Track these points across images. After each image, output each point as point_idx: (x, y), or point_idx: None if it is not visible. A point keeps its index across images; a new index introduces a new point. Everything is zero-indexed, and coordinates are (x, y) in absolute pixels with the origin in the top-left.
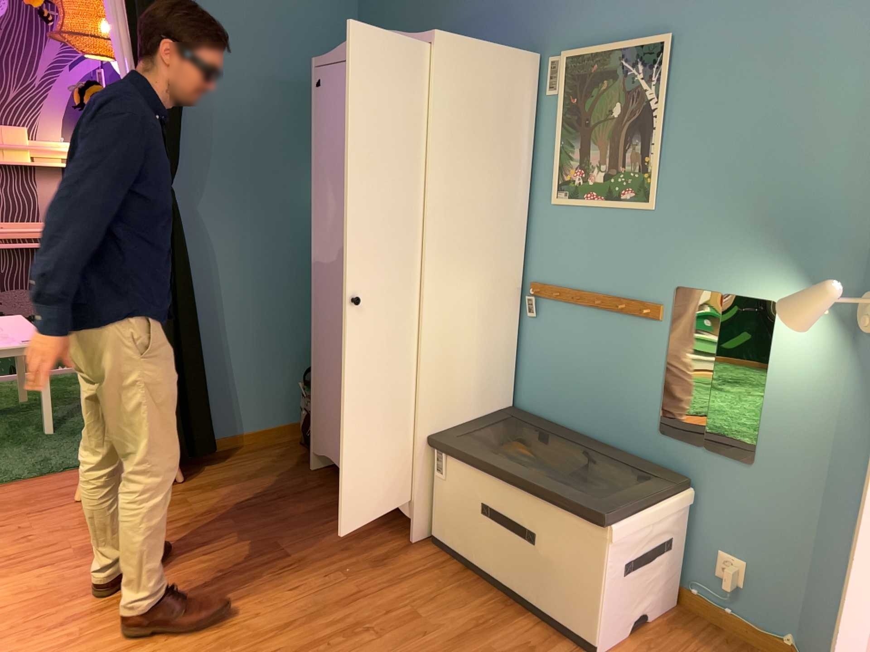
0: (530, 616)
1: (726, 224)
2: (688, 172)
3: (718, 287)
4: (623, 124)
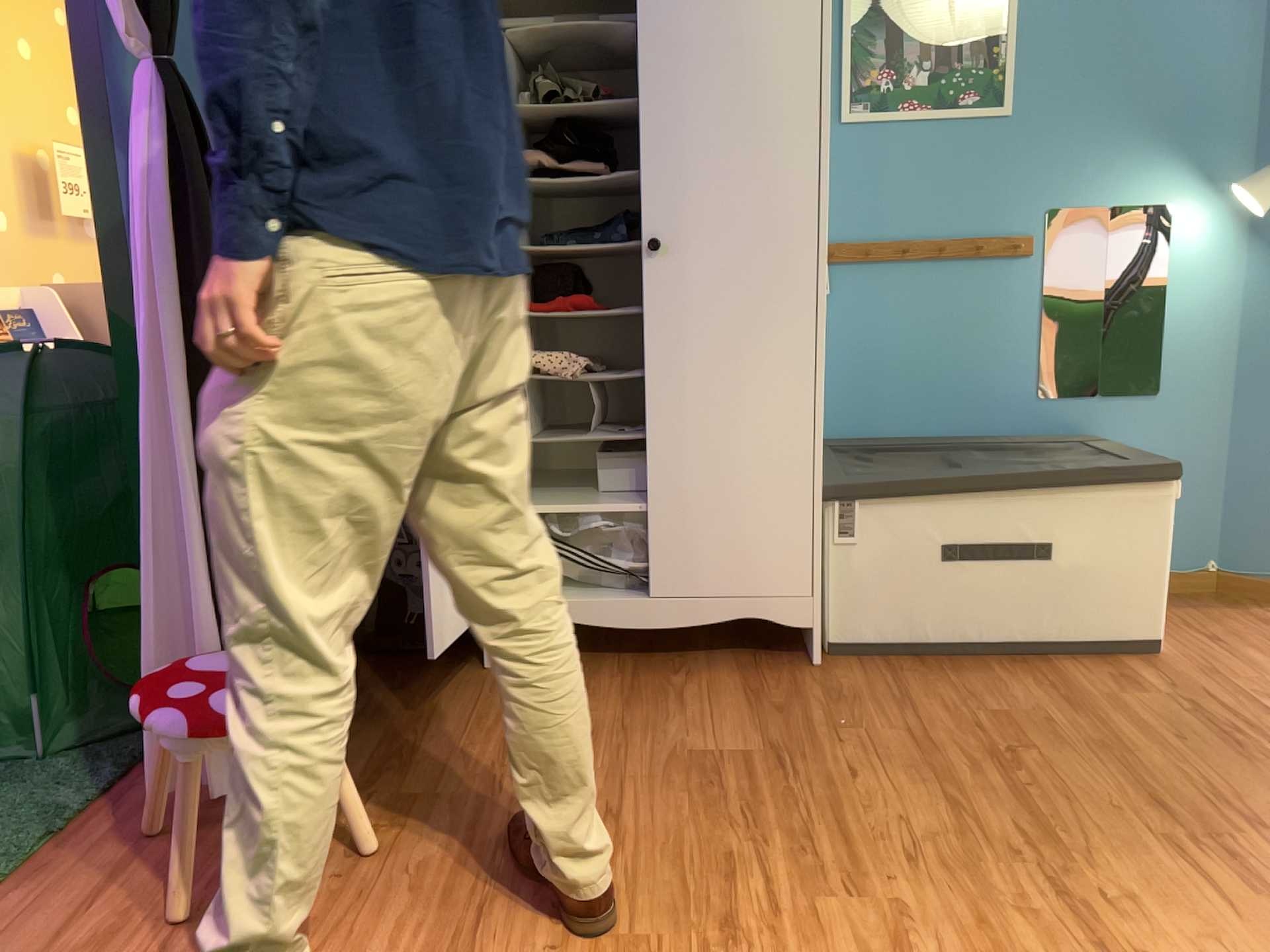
0: (1057, 656)
1: (1106, 123)
2: (1053, 64)
3: (1102, 201)
4: (956, 4)
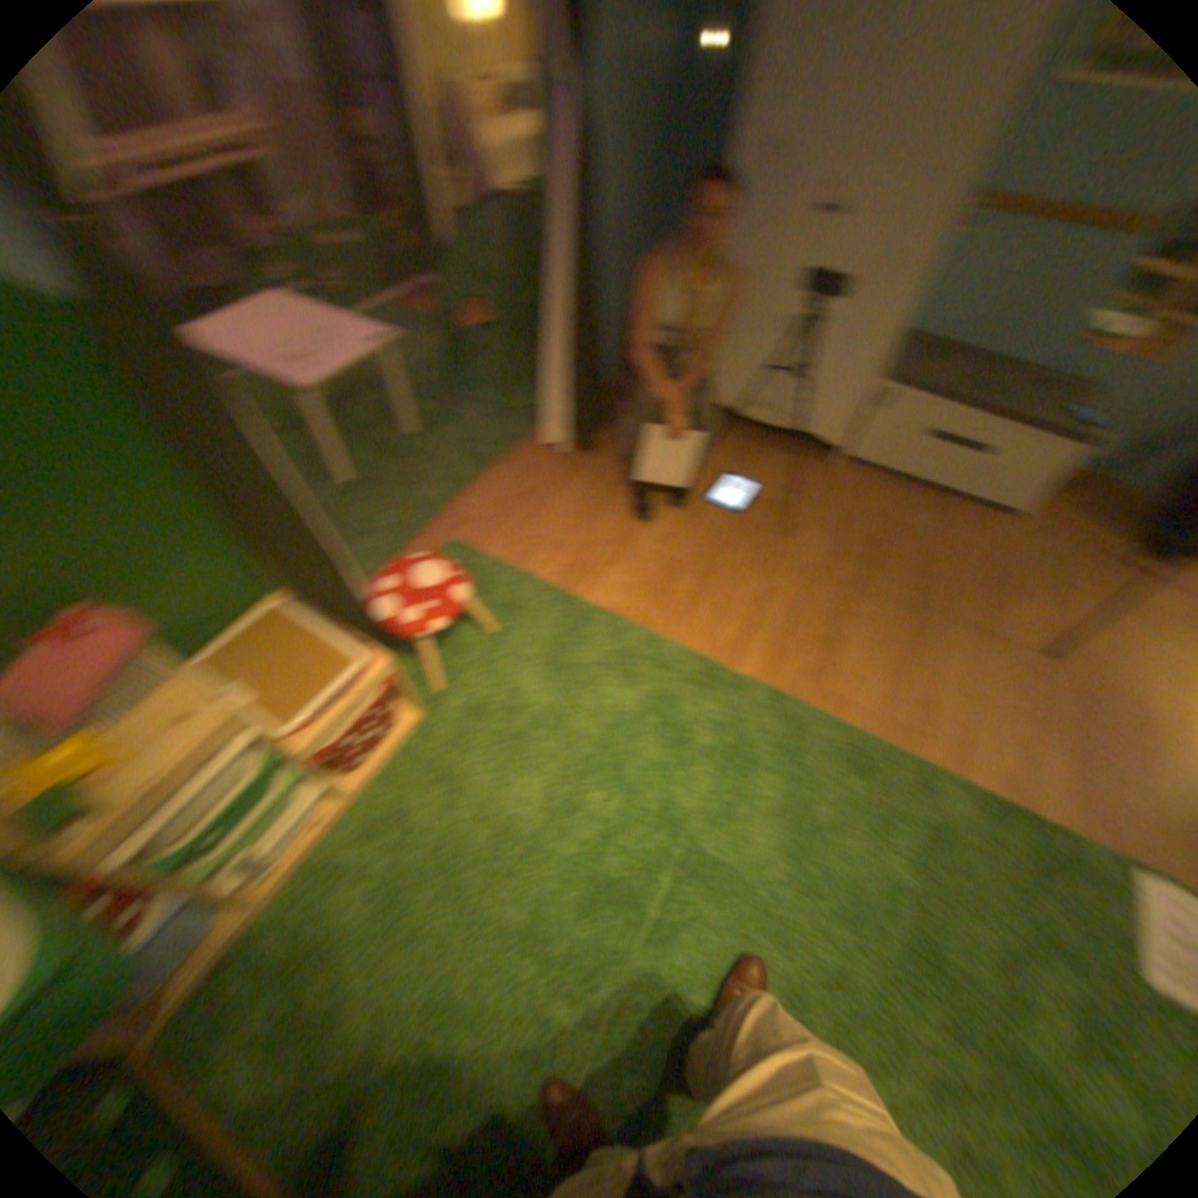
0: (960, 503)
1: None
2: None
3: None
4: None
